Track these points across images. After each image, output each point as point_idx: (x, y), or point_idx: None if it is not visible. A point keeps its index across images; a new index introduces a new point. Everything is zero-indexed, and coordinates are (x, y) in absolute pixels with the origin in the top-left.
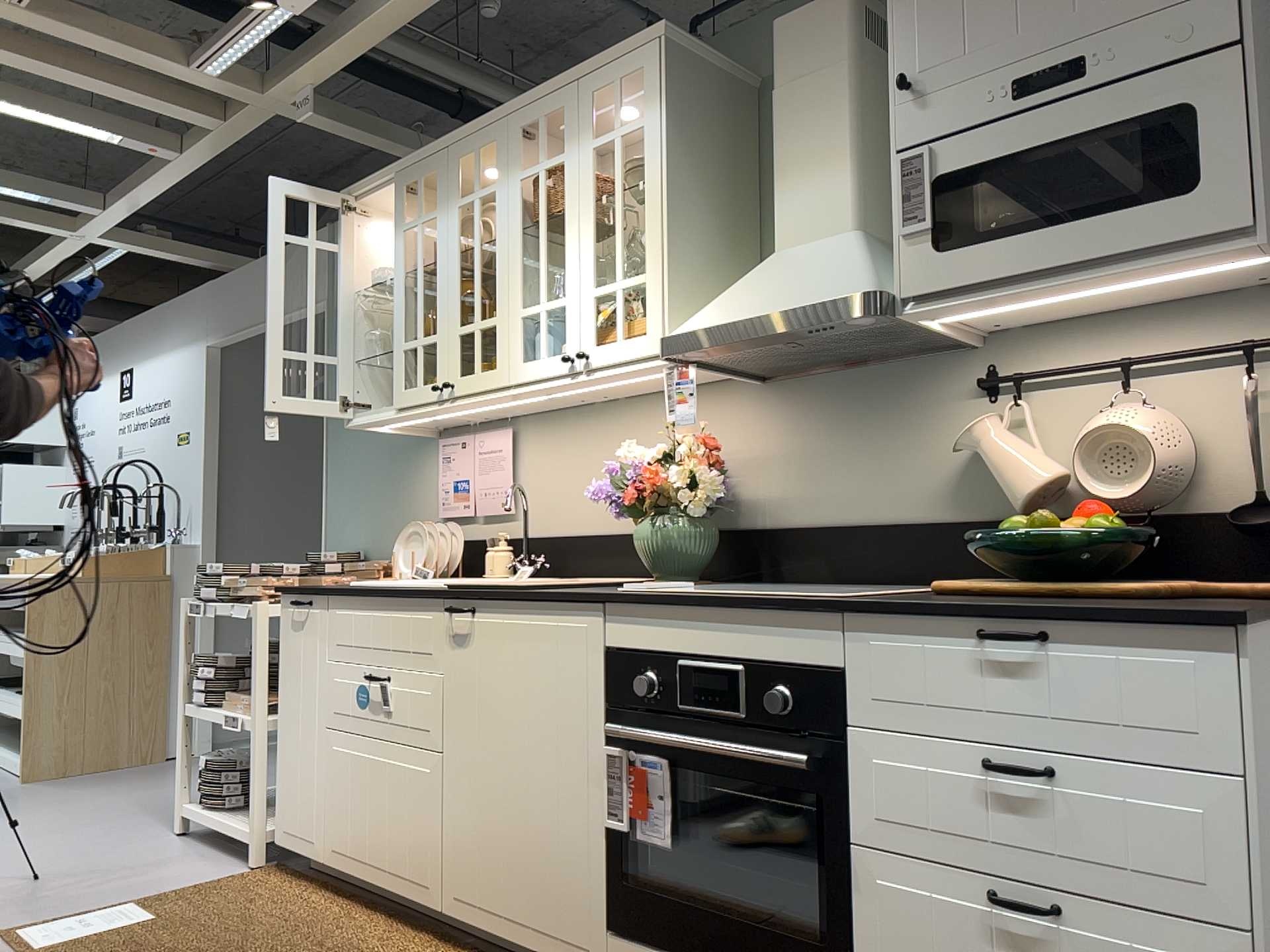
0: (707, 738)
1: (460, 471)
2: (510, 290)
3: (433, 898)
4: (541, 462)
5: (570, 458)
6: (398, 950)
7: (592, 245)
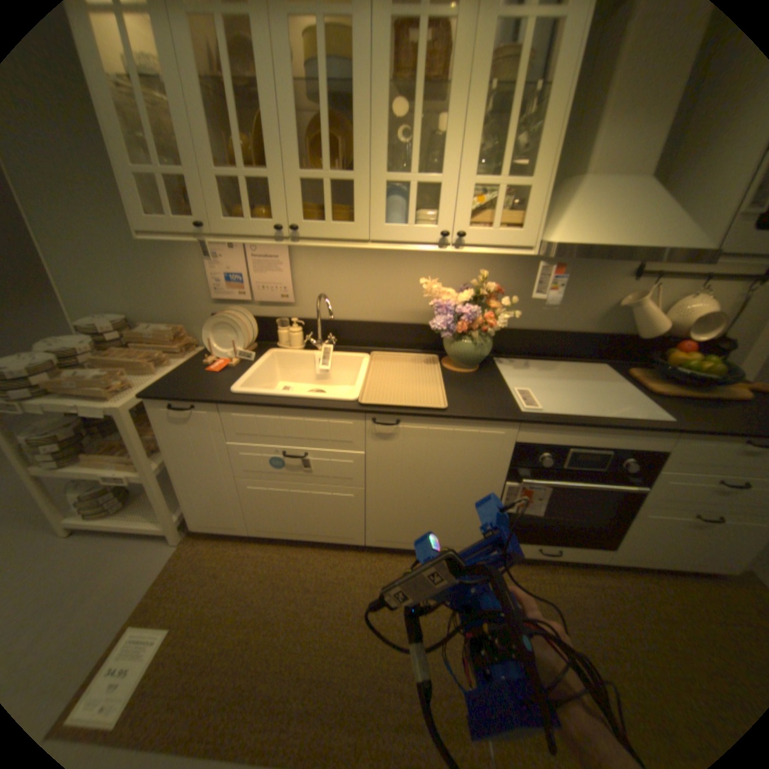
0: (577, 478)
1: (233, 269)
2: (374, 152)
3: (358, 543)
4: (317, 271)
5: (345, 272)
6: (349, 572)
7: (481, 135)
